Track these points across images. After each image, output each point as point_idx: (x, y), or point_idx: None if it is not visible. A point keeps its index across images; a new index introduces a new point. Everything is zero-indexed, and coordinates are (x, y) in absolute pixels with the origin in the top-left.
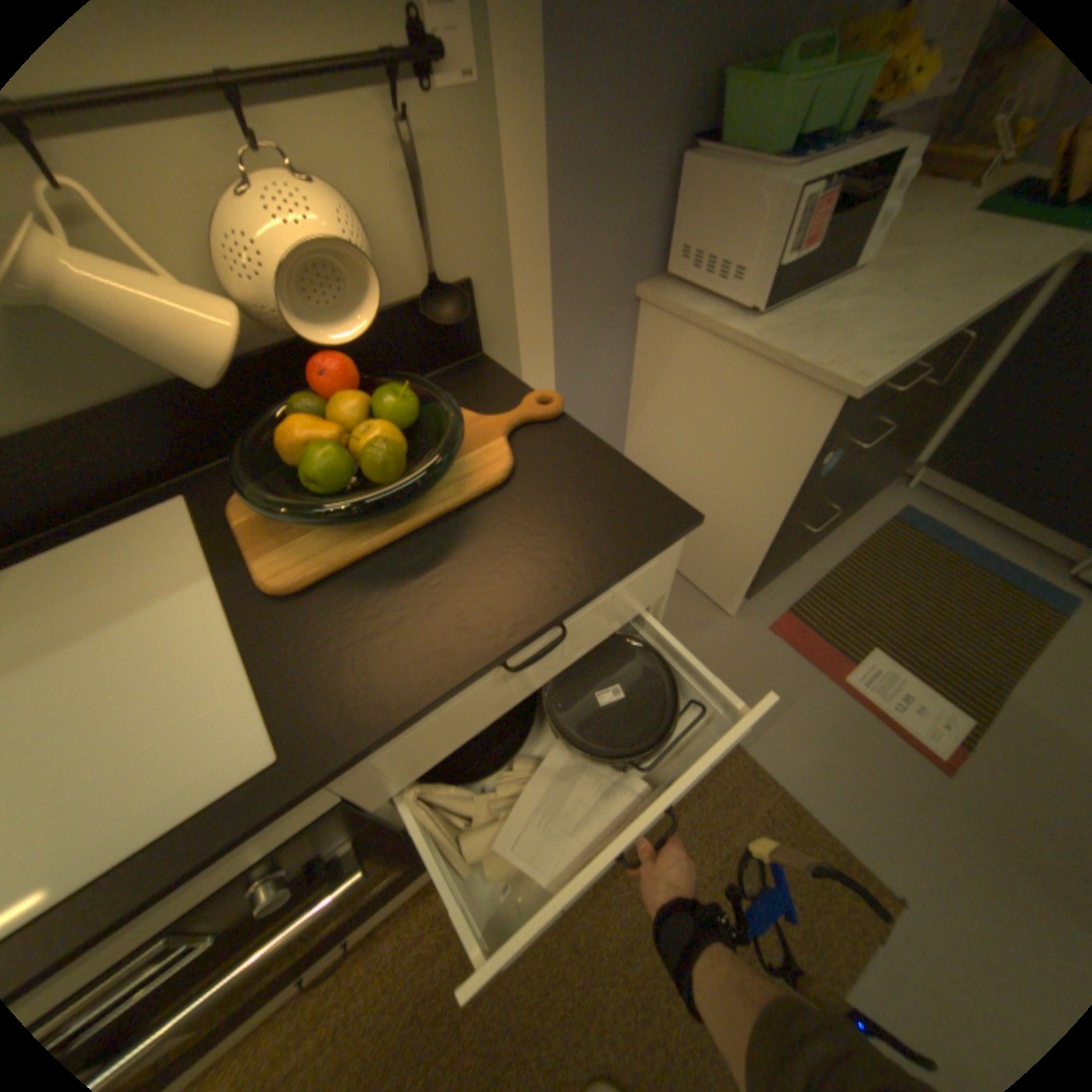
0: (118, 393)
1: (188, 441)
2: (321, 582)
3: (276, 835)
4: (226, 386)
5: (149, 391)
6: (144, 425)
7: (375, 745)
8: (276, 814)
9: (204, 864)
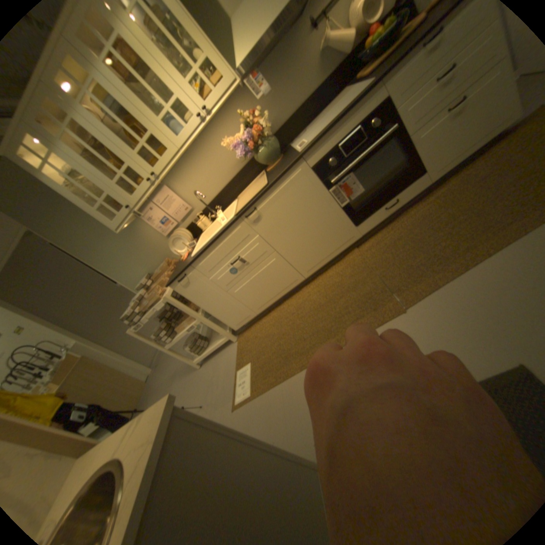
0: (335, 67)
1: (347, 75)
2: (379, 66)
3: (377, 99)
4: (353, 56)
5: (340, 64)
6: (339, 73)
7: (395, 71)
8: (377, 80)
9: (366, 91)
